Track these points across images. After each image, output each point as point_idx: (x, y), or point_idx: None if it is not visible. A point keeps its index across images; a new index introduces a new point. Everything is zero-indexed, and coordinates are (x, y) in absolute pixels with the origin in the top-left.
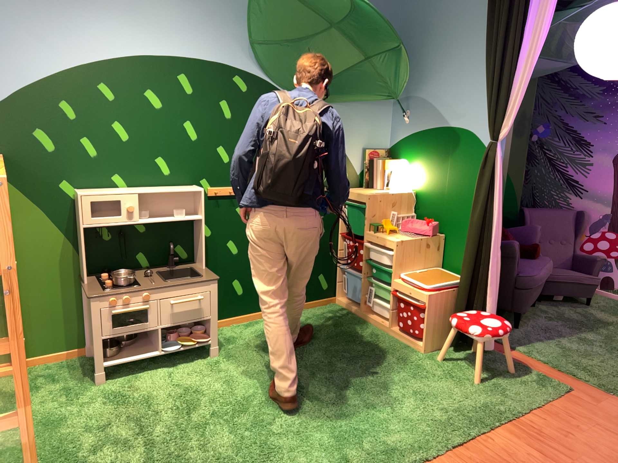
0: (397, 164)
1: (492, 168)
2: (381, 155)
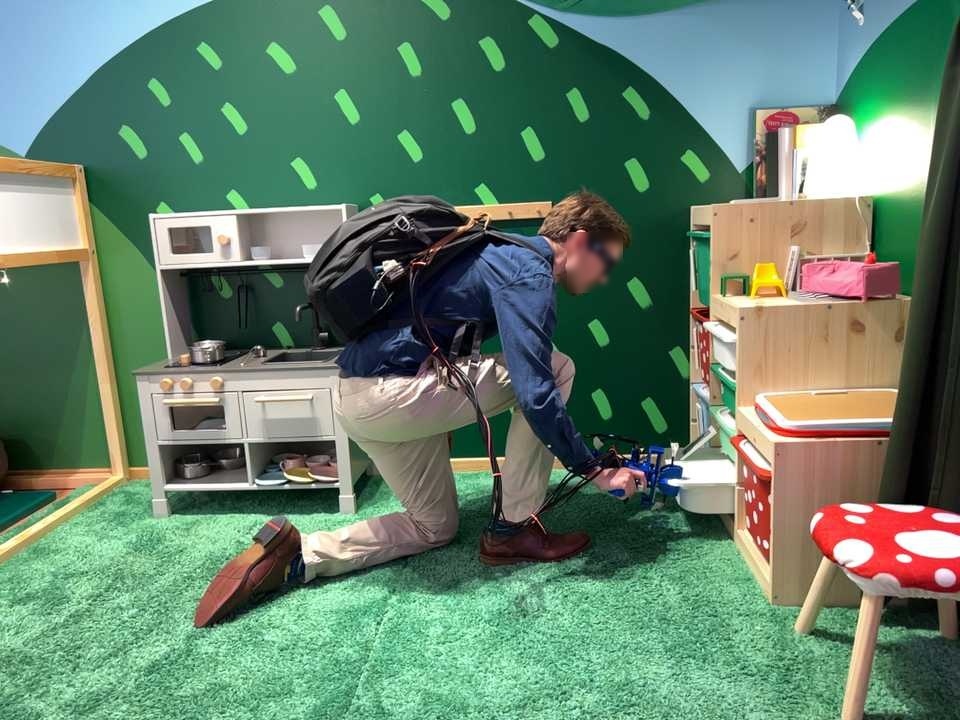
0: (820, 124)
1: None
2: (801, 117)
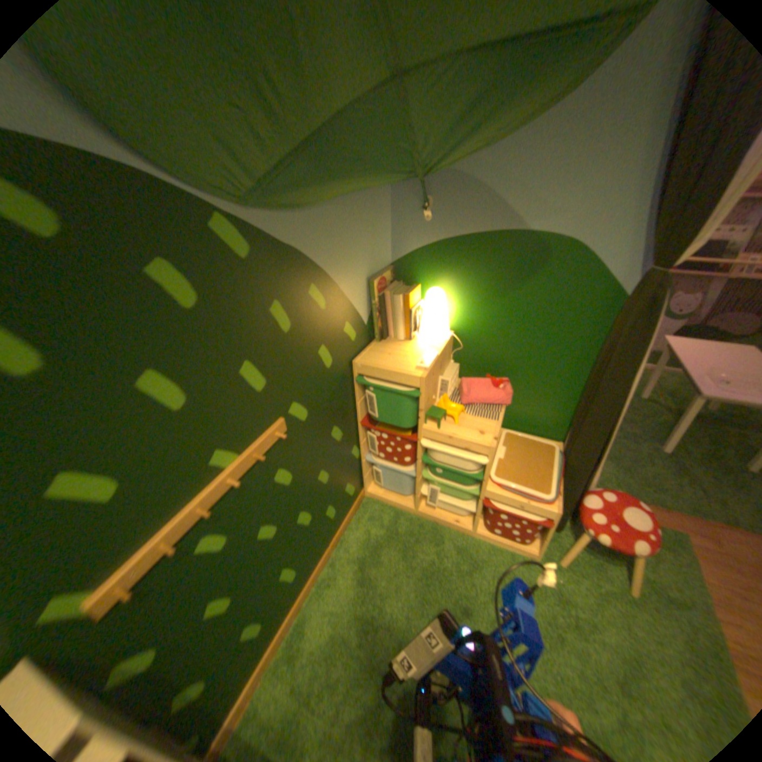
0: (432, 294)
1: (662, 311)
2: (390, 278)
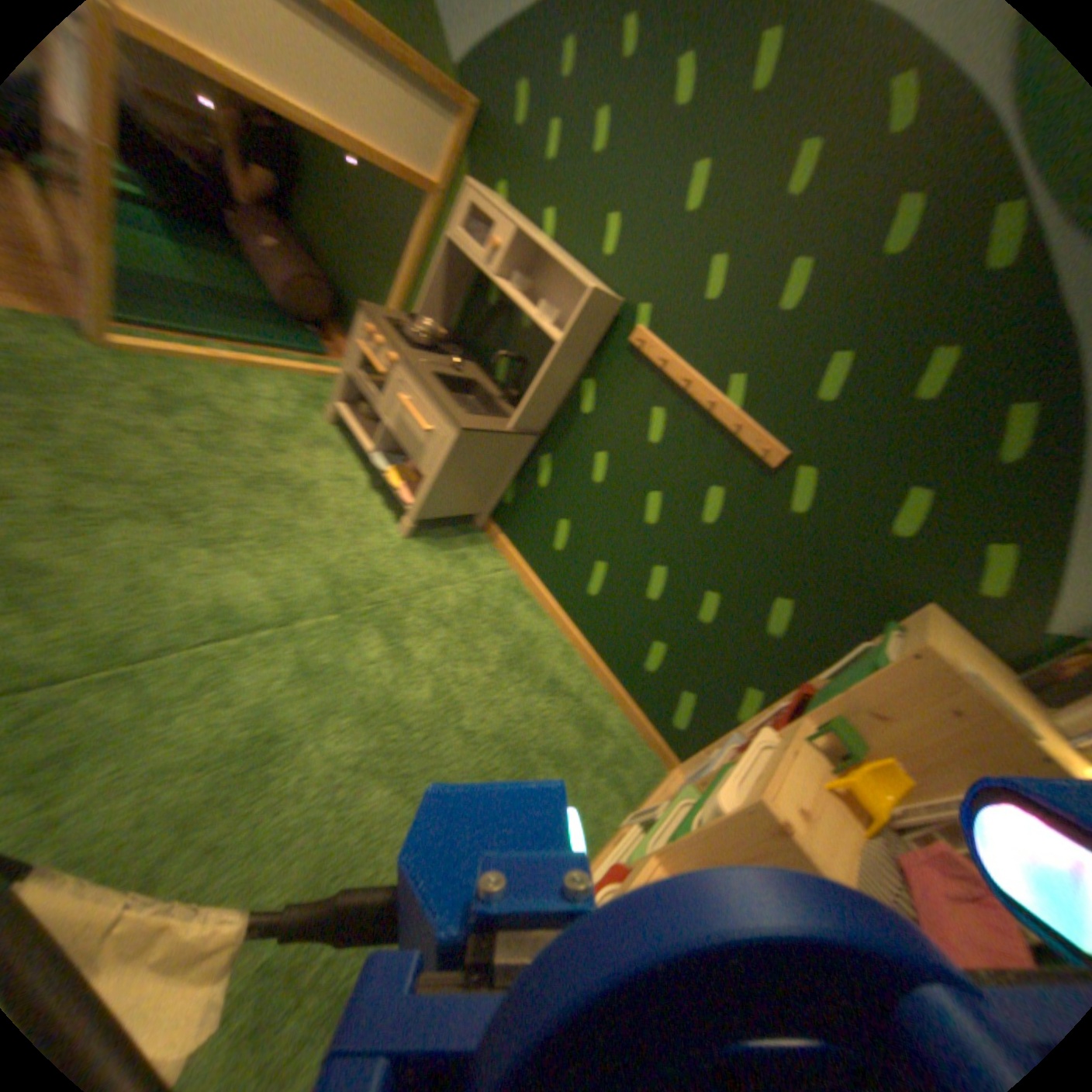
0: None
1: None
2: None
